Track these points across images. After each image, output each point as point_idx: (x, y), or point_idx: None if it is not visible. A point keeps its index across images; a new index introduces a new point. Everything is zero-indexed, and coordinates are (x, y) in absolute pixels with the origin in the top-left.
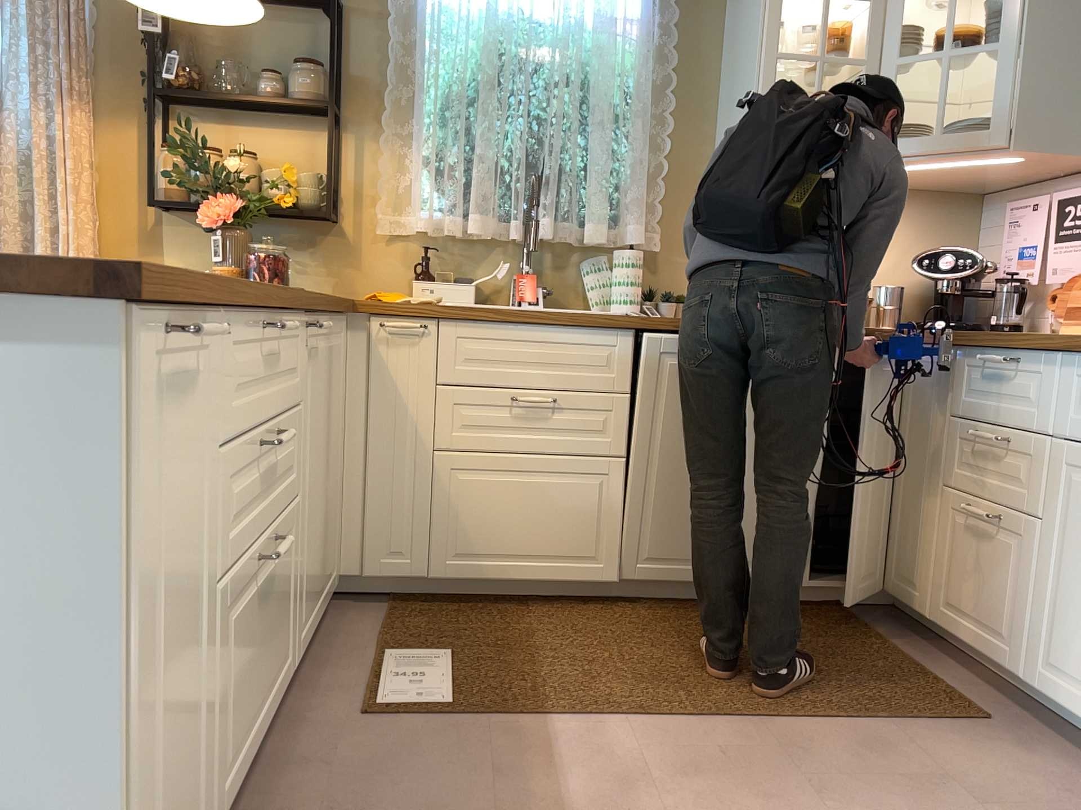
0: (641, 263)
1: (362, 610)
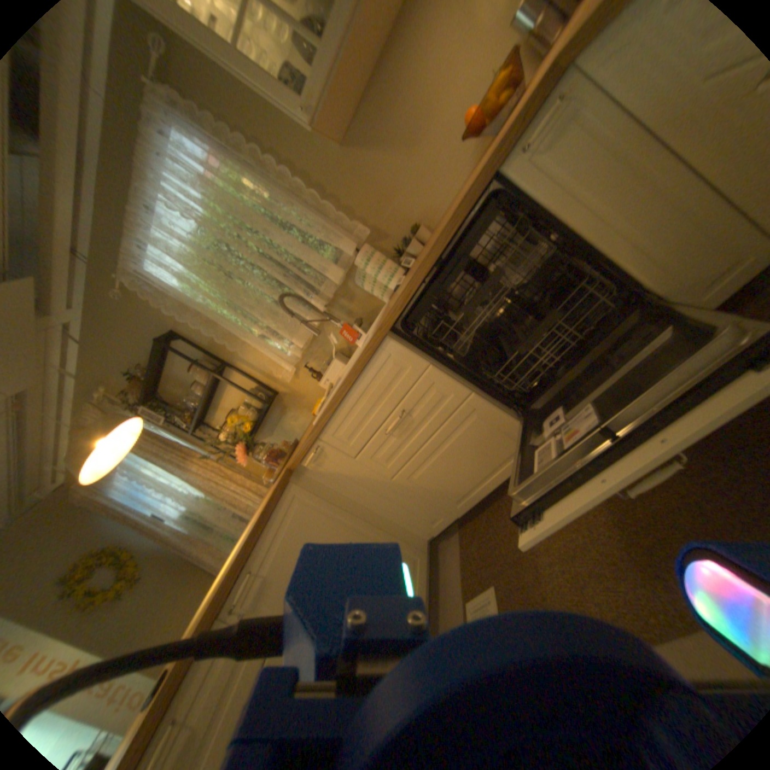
0: (369, 253)
1: (449, 546)
